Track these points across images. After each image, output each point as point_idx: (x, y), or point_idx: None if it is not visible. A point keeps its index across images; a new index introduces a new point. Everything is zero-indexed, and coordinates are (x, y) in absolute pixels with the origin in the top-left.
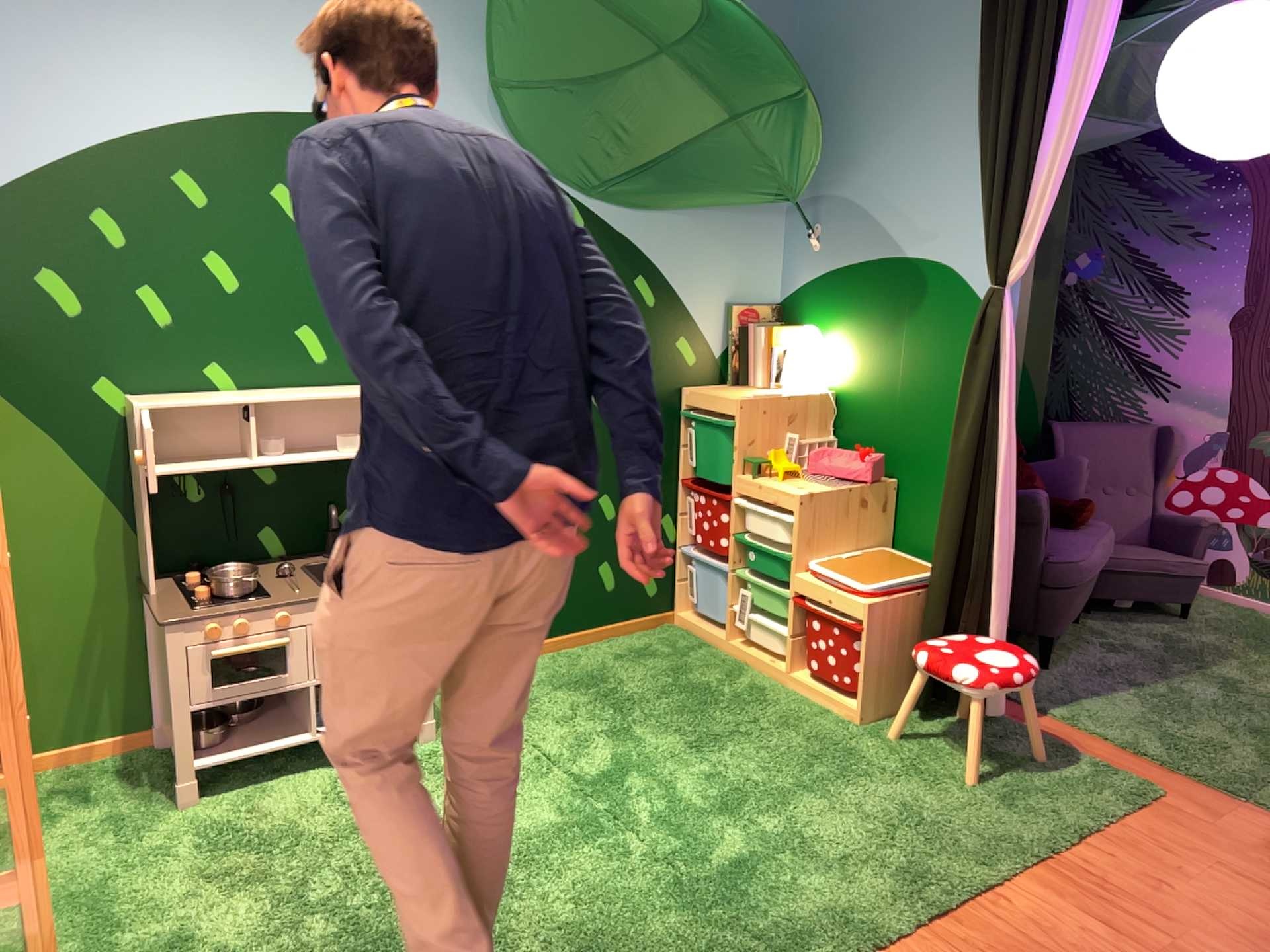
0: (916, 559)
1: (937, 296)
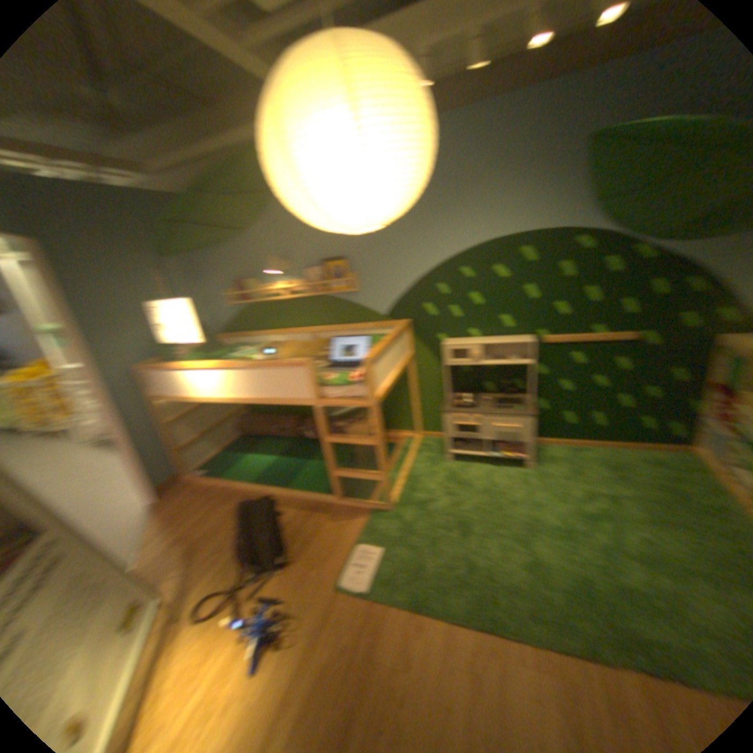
0: None
1: None
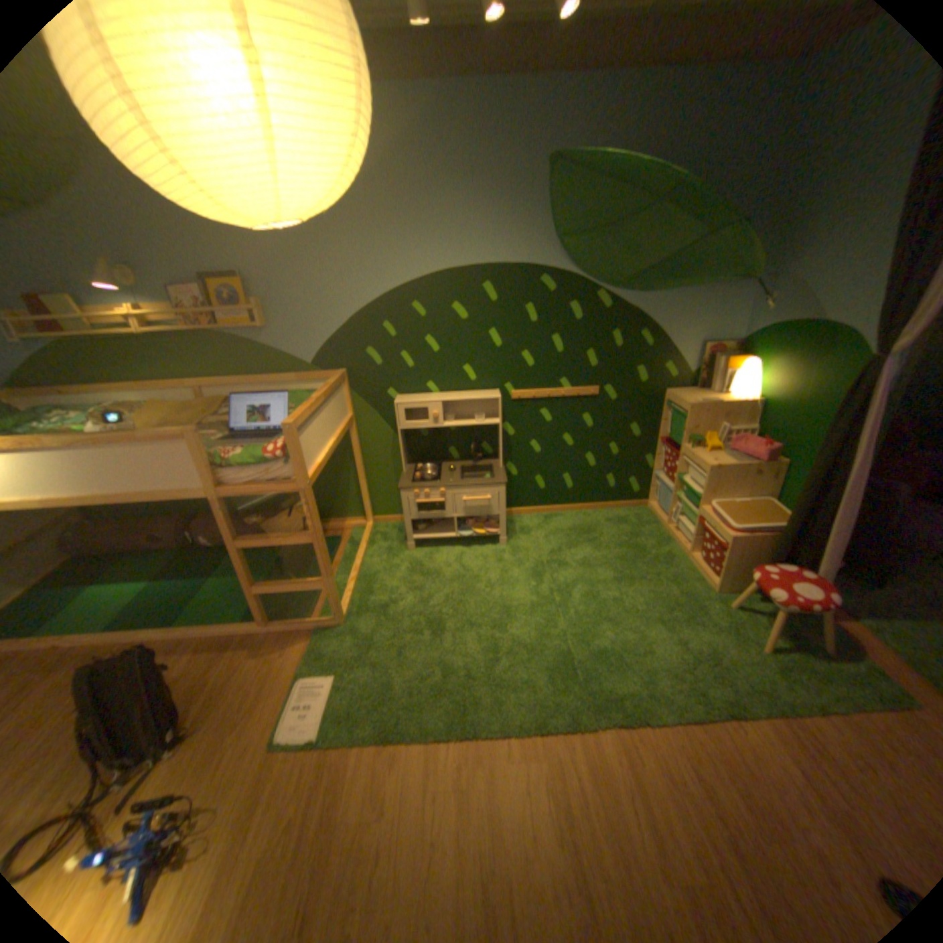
0: (786, 511)
1: (842, 350)
